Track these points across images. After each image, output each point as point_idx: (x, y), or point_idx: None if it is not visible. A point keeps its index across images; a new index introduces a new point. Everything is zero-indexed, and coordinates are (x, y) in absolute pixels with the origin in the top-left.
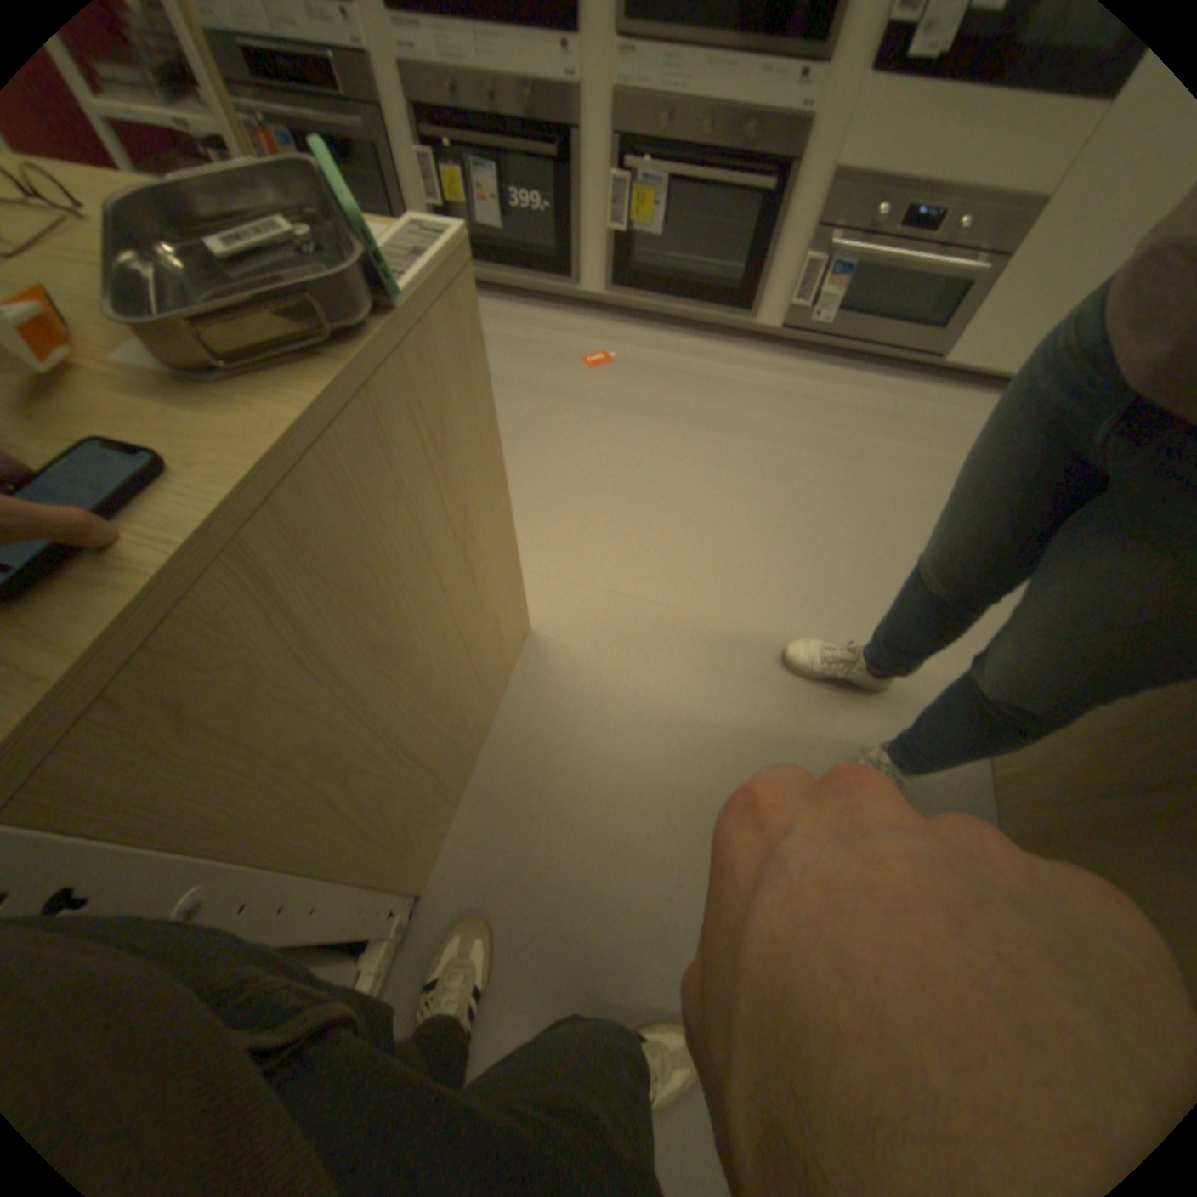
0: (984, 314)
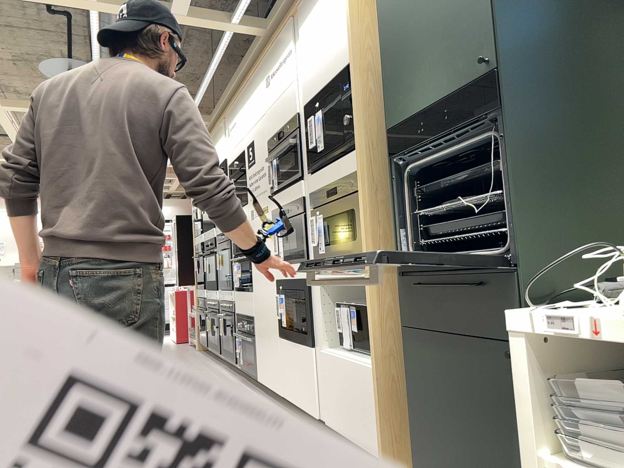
0: (258, 361)
